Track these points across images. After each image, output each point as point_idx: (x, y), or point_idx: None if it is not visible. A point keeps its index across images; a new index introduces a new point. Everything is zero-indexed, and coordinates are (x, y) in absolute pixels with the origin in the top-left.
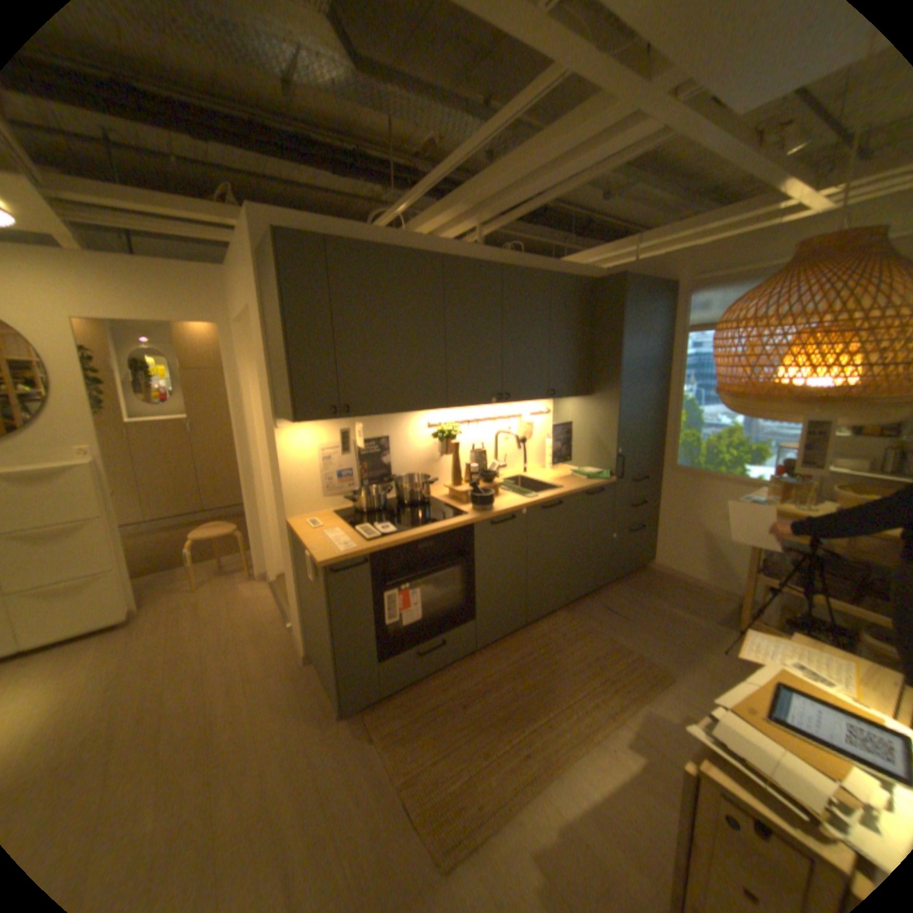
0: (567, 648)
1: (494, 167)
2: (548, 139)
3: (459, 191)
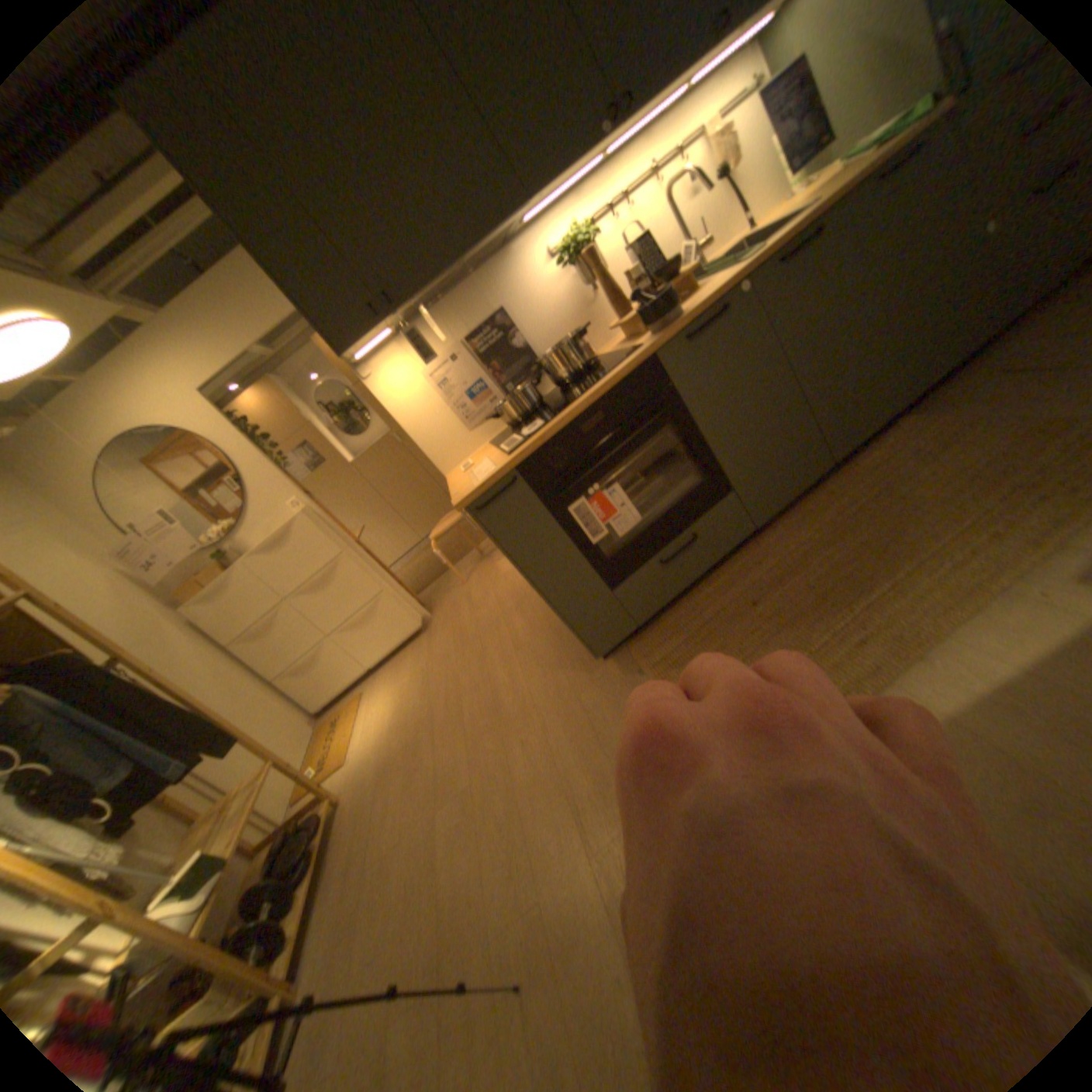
0: (922, 466)
1: None
2: None
3: None
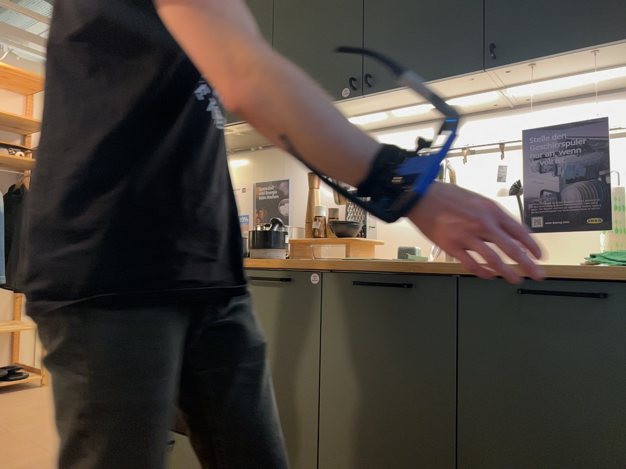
0: None
1: None
2: None
3: None
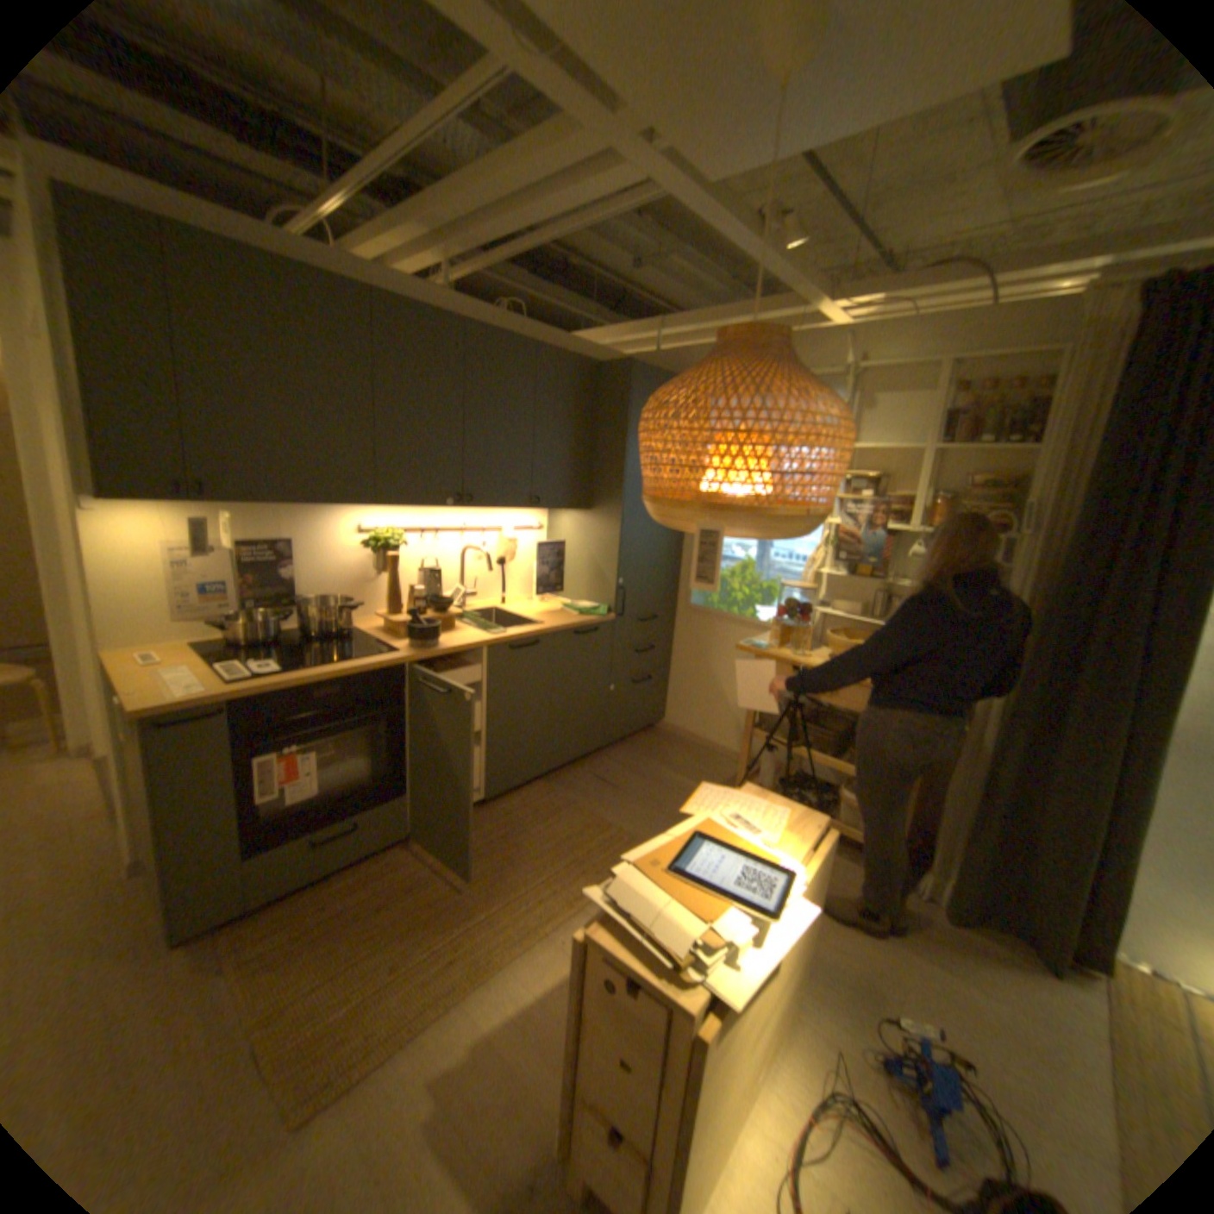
0: (534, 827)
1: (449, 183)
2: (510, 160)
3: (407, 207)
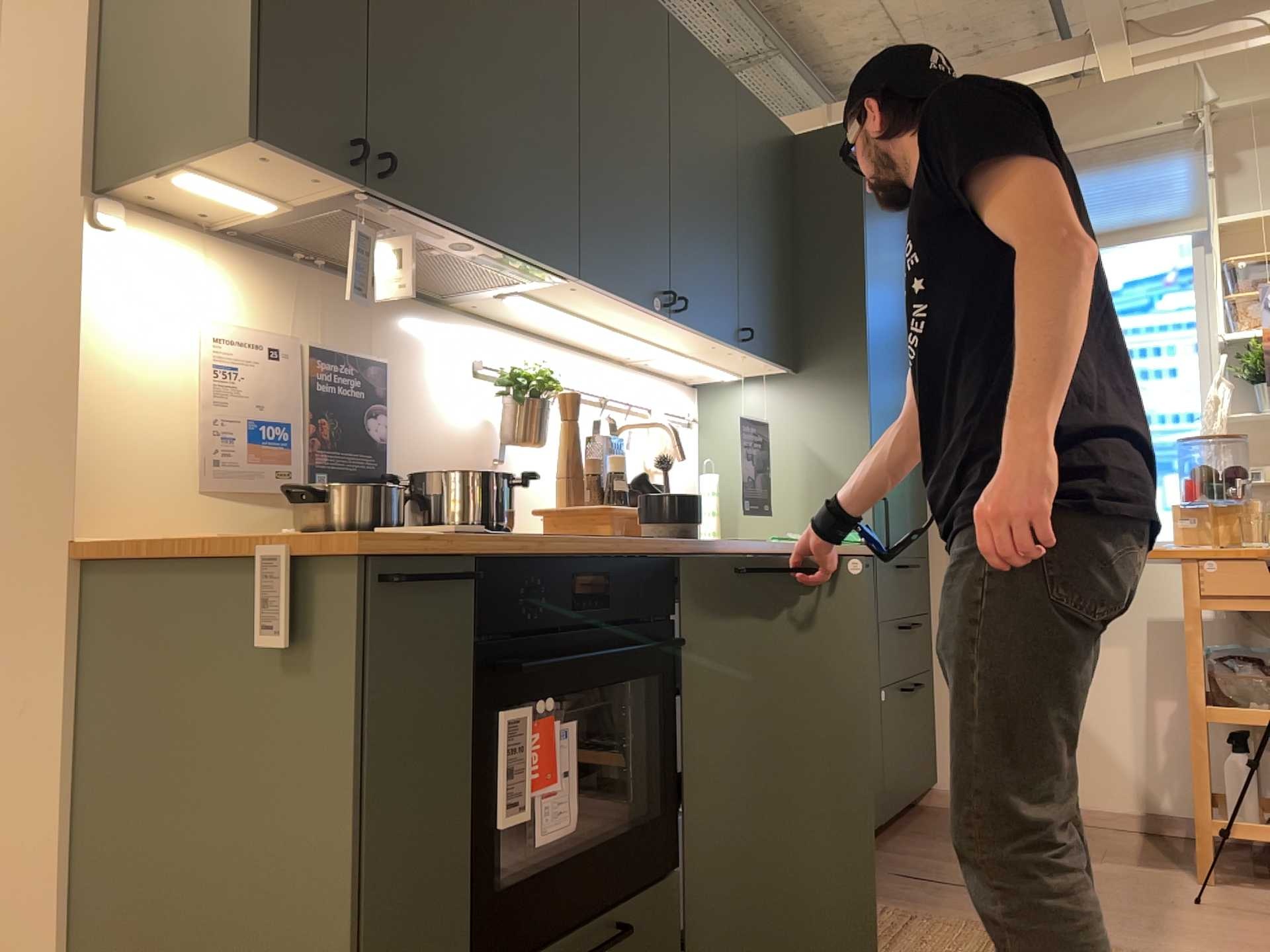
0: None
1: None
2: None
3: None
